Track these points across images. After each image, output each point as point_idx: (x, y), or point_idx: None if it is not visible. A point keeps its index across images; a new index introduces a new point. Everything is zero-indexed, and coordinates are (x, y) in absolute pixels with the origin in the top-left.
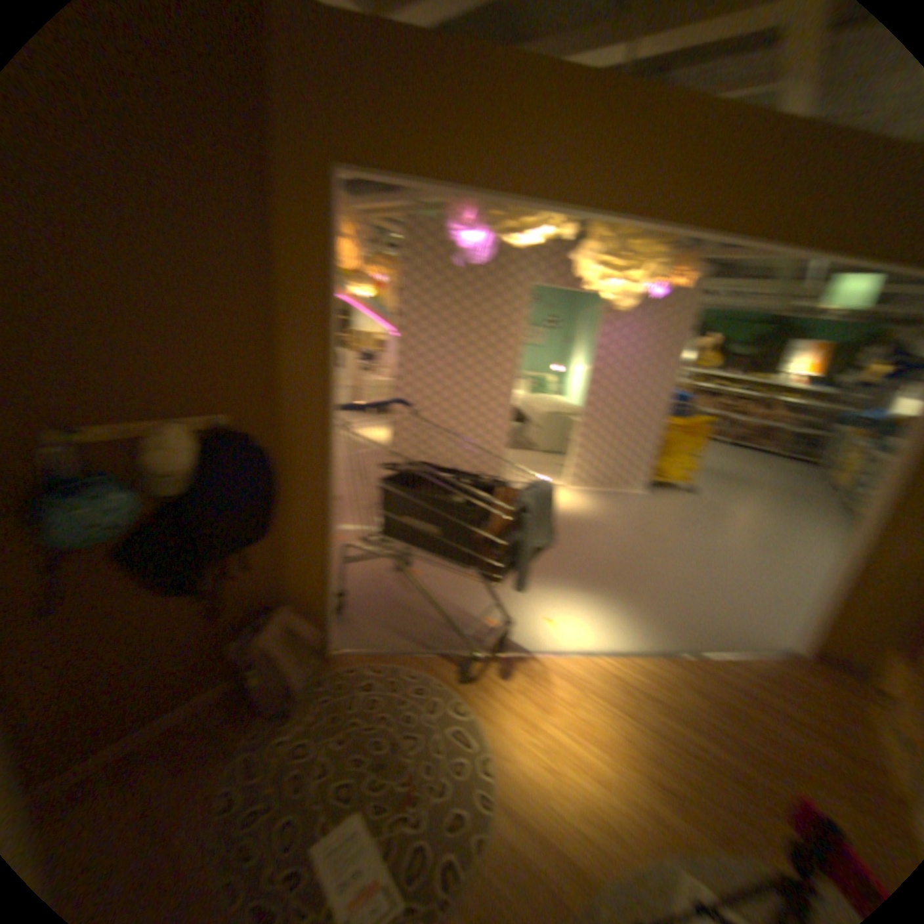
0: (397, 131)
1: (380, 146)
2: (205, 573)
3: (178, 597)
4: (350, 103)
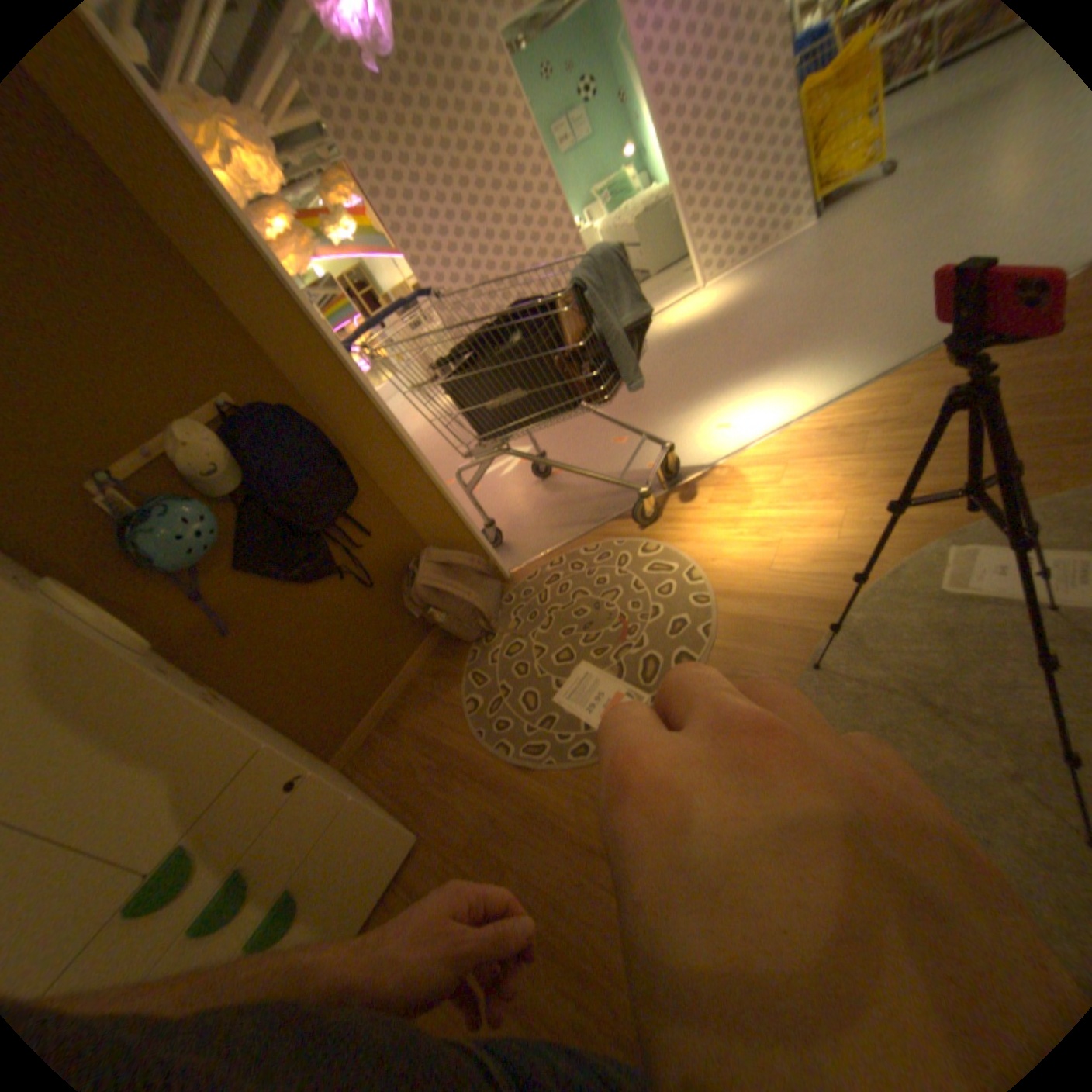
0: None
1: None
2: (339, 546)
3: (330, 573)
4: None
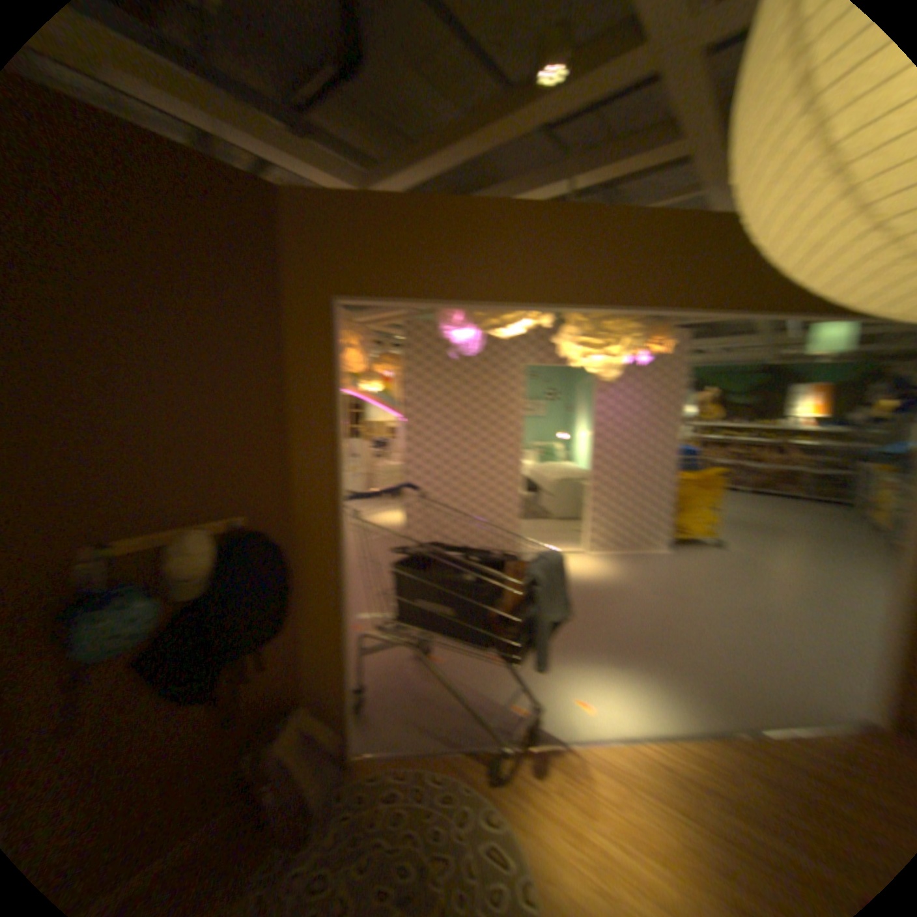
0: (385, 266)
1: (373, 279)
2: (223, 676)
3: (196, 704)
4: (347, 251)
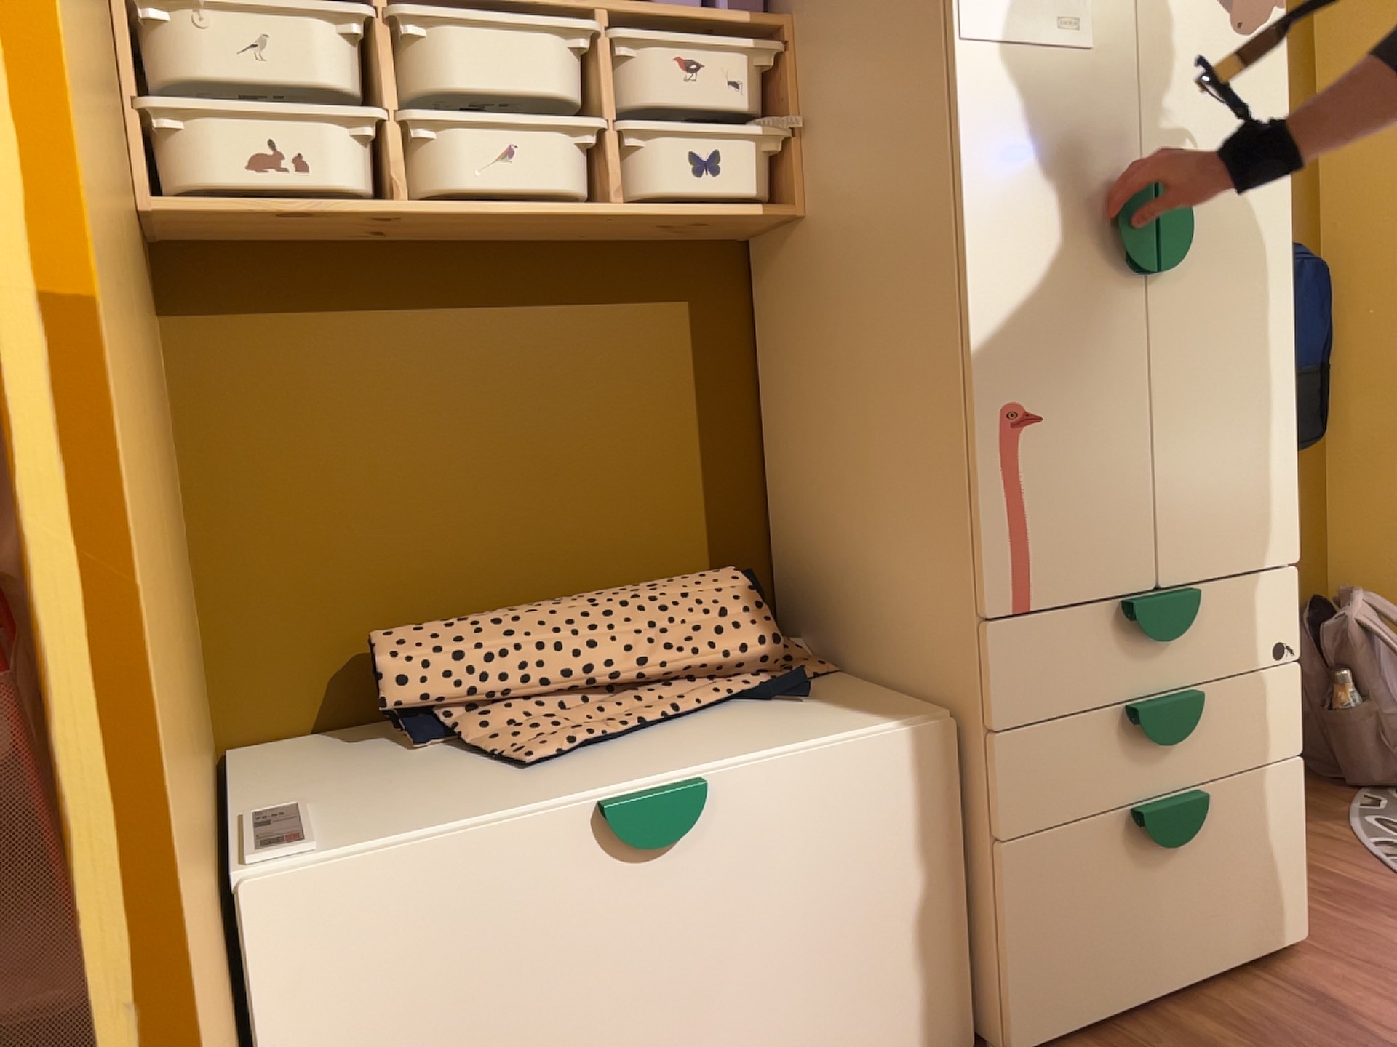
0: None
1: None
2: None
3: None
4: None
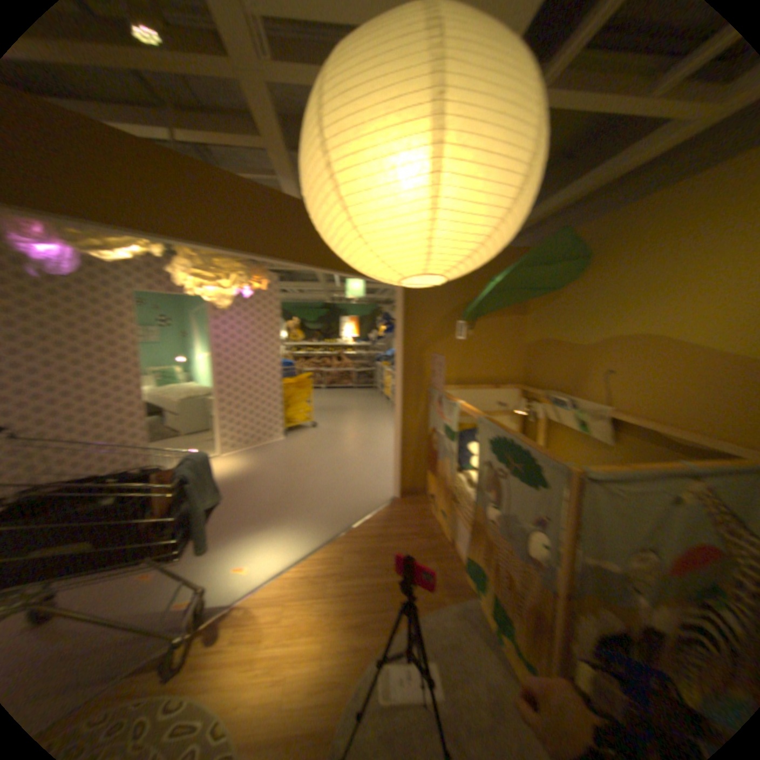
0: None
1: None
2: None
3: None
4: None
